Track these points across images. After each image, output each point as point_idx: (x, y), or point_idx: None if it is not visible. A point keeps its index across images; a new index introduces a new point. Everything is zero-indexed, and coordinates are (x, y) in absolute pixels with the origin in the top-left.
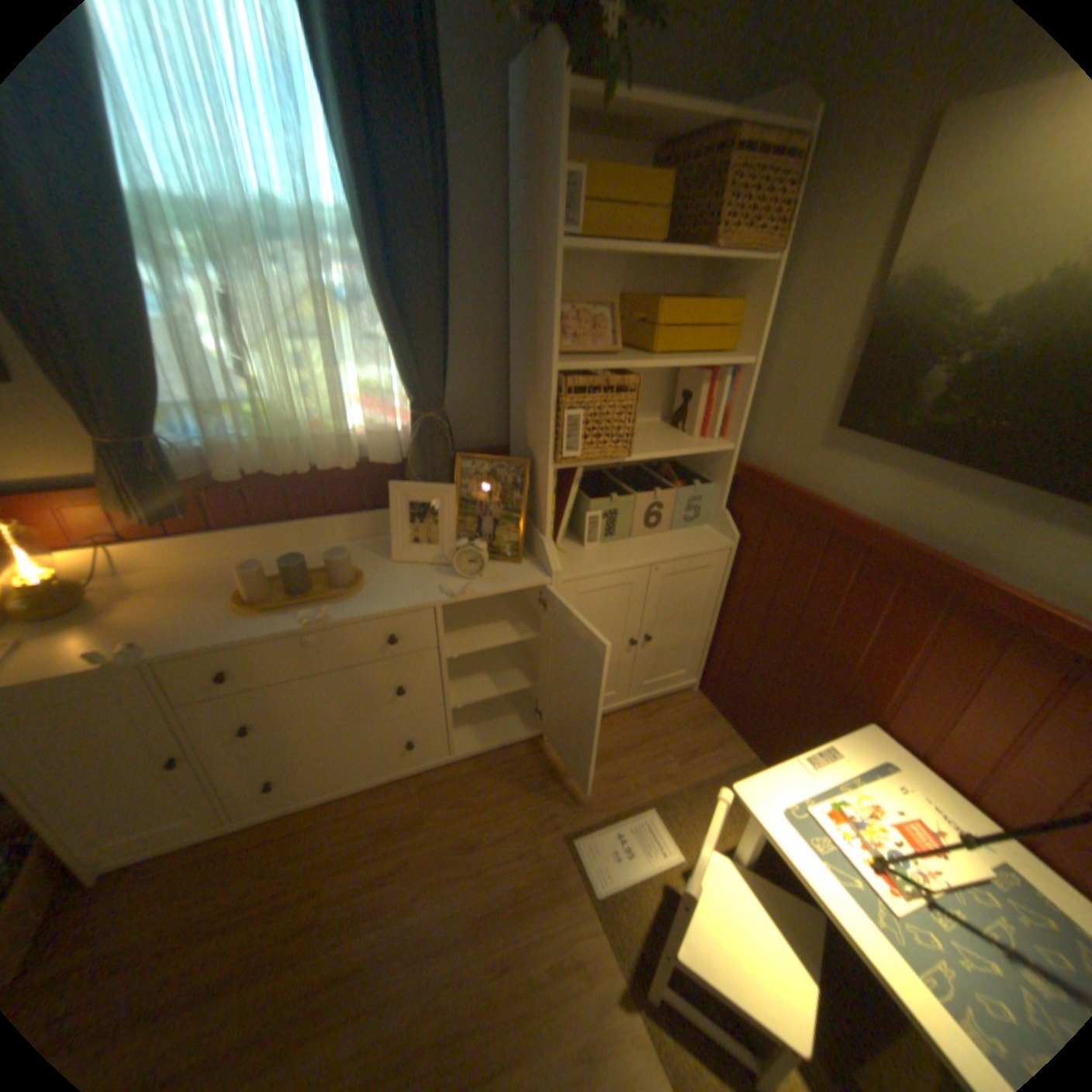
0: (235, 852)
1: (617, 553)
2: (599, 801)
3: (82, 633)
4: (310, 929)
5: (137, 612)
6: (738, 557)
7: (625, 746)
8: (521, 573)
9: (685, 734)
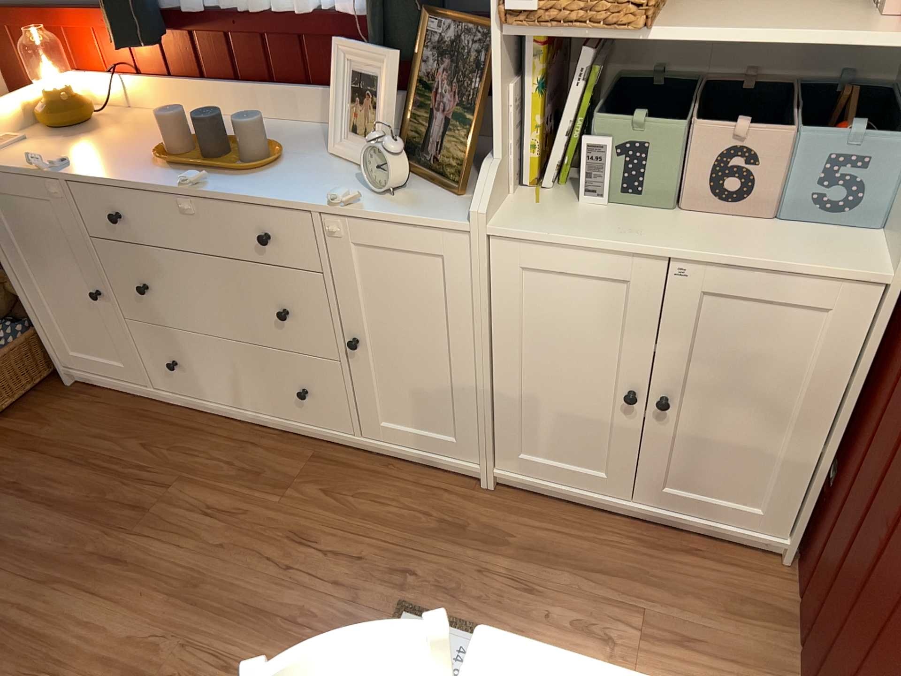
0: (156, 416)
1: (620, 226)
2: (480, 591)
3: (68, 148)
4: (147, 506)
5: (111, 143)
6: (893, 313)
7: (581, 556)
8: (444, 209)
9: (694, 602)
